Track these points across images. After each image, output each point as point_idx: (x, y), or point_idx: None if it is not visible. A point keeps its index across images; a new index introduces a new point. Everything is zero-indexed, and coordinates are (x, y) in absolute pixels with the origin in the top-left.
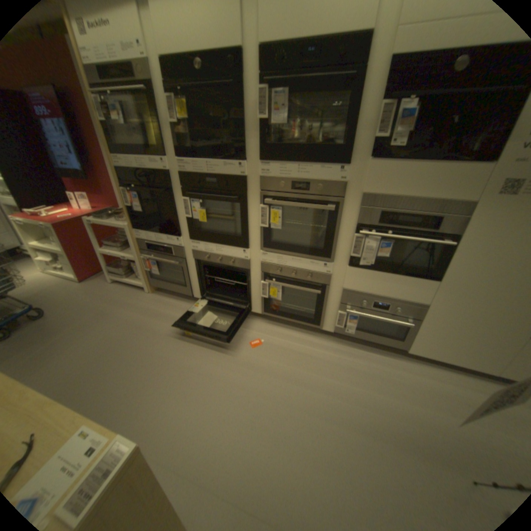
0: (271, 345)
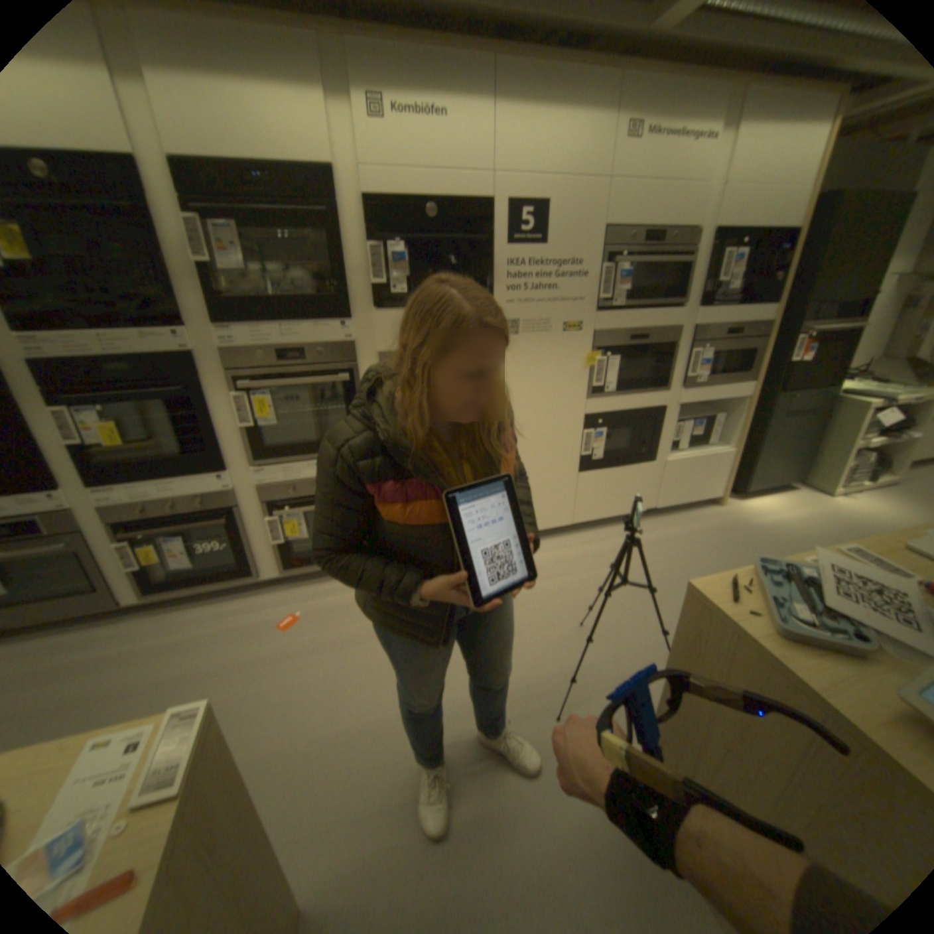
0: (314, 615)
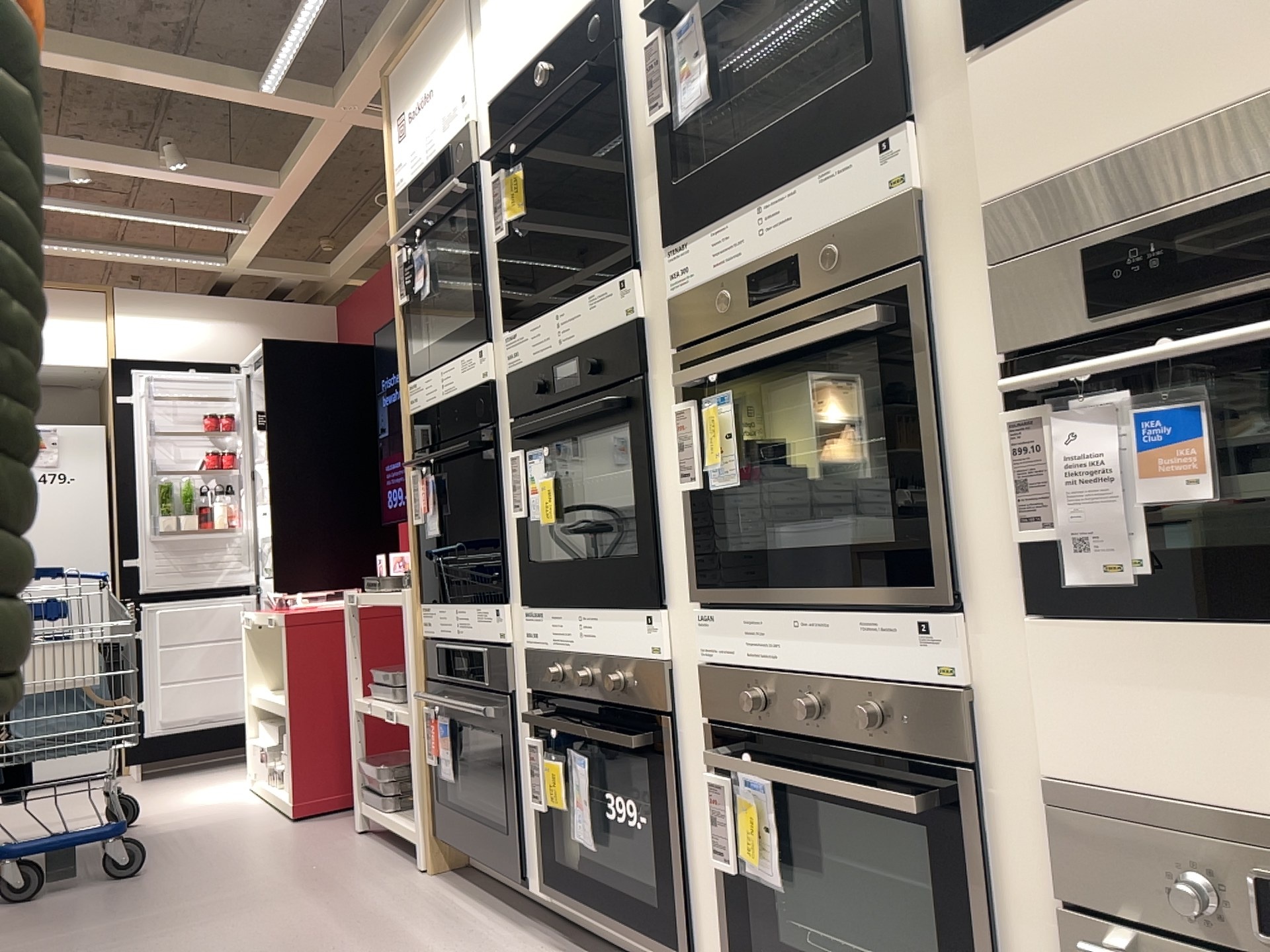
0: None
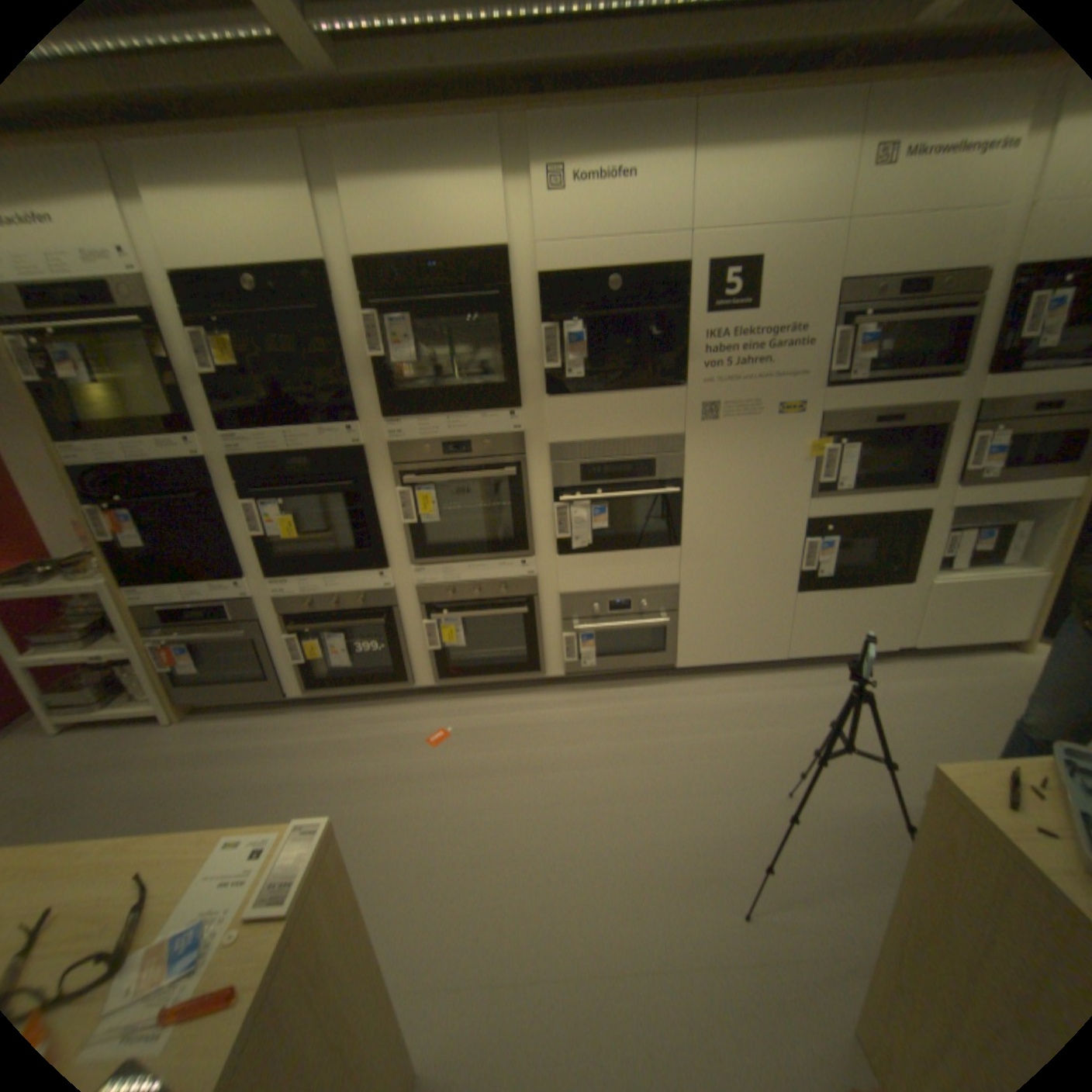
0: (467, 732)
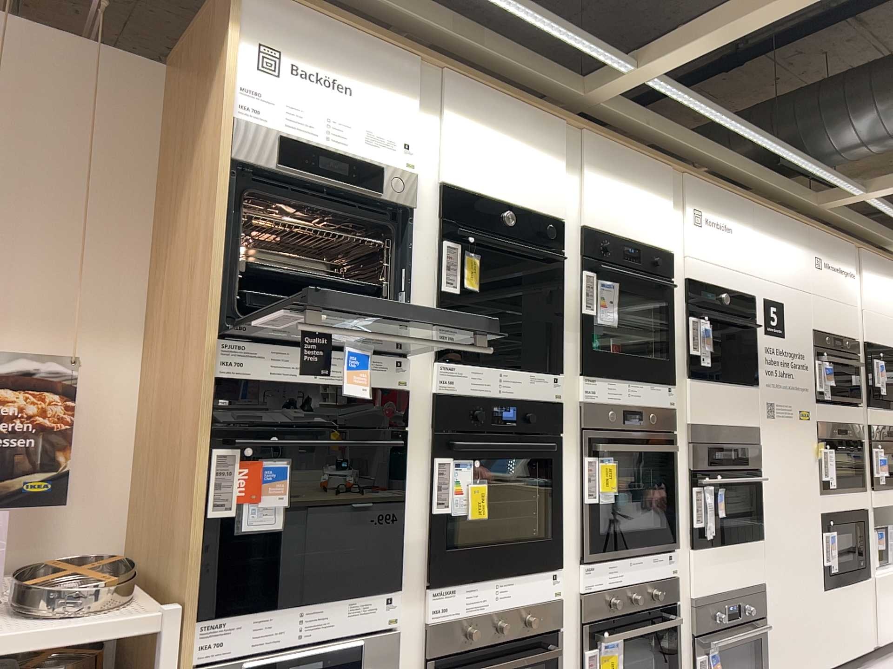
0: None
